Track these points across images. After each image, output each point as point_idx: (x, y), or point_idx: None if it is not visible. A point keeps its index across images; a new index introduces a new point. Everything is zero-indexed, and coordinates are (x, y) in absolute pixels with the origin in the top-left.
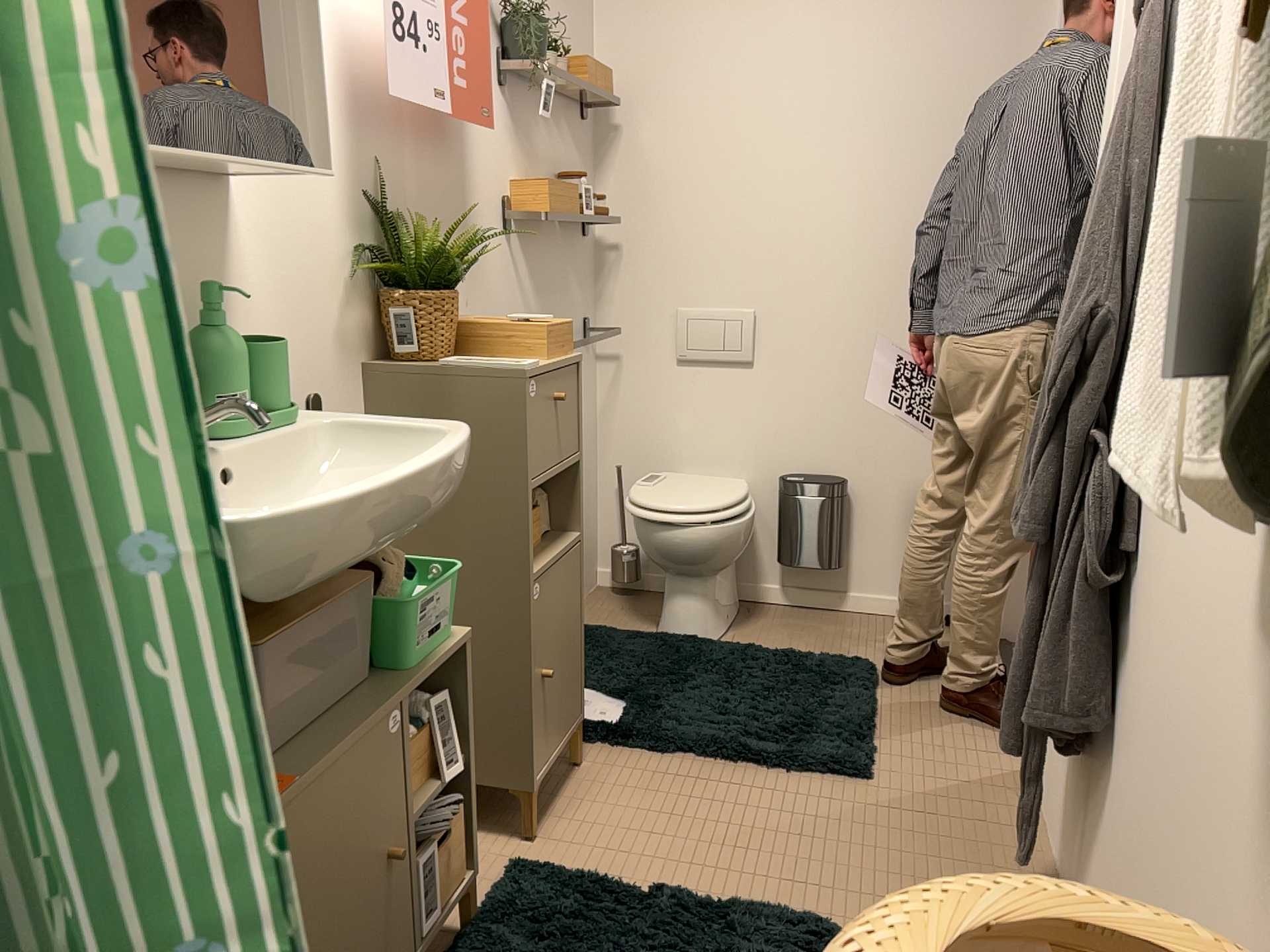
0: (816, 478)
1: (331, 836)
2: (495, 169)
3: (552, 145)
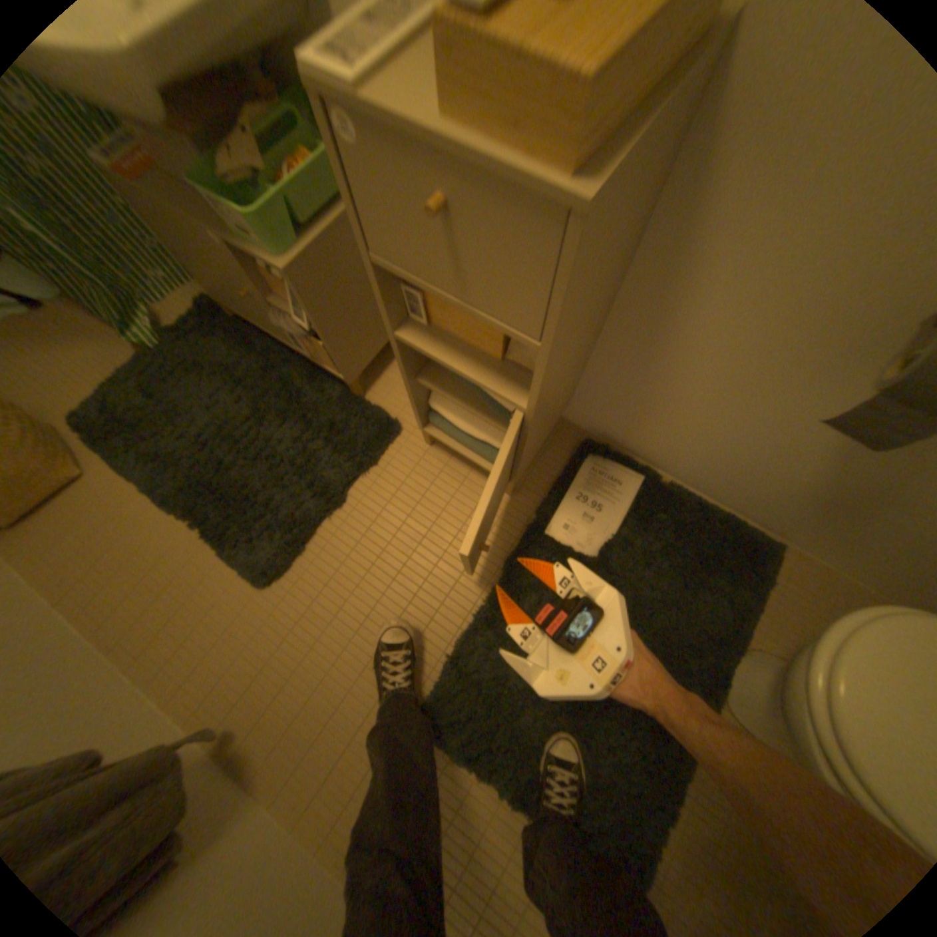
0: None
1: (184, 237)
2: None
3: None
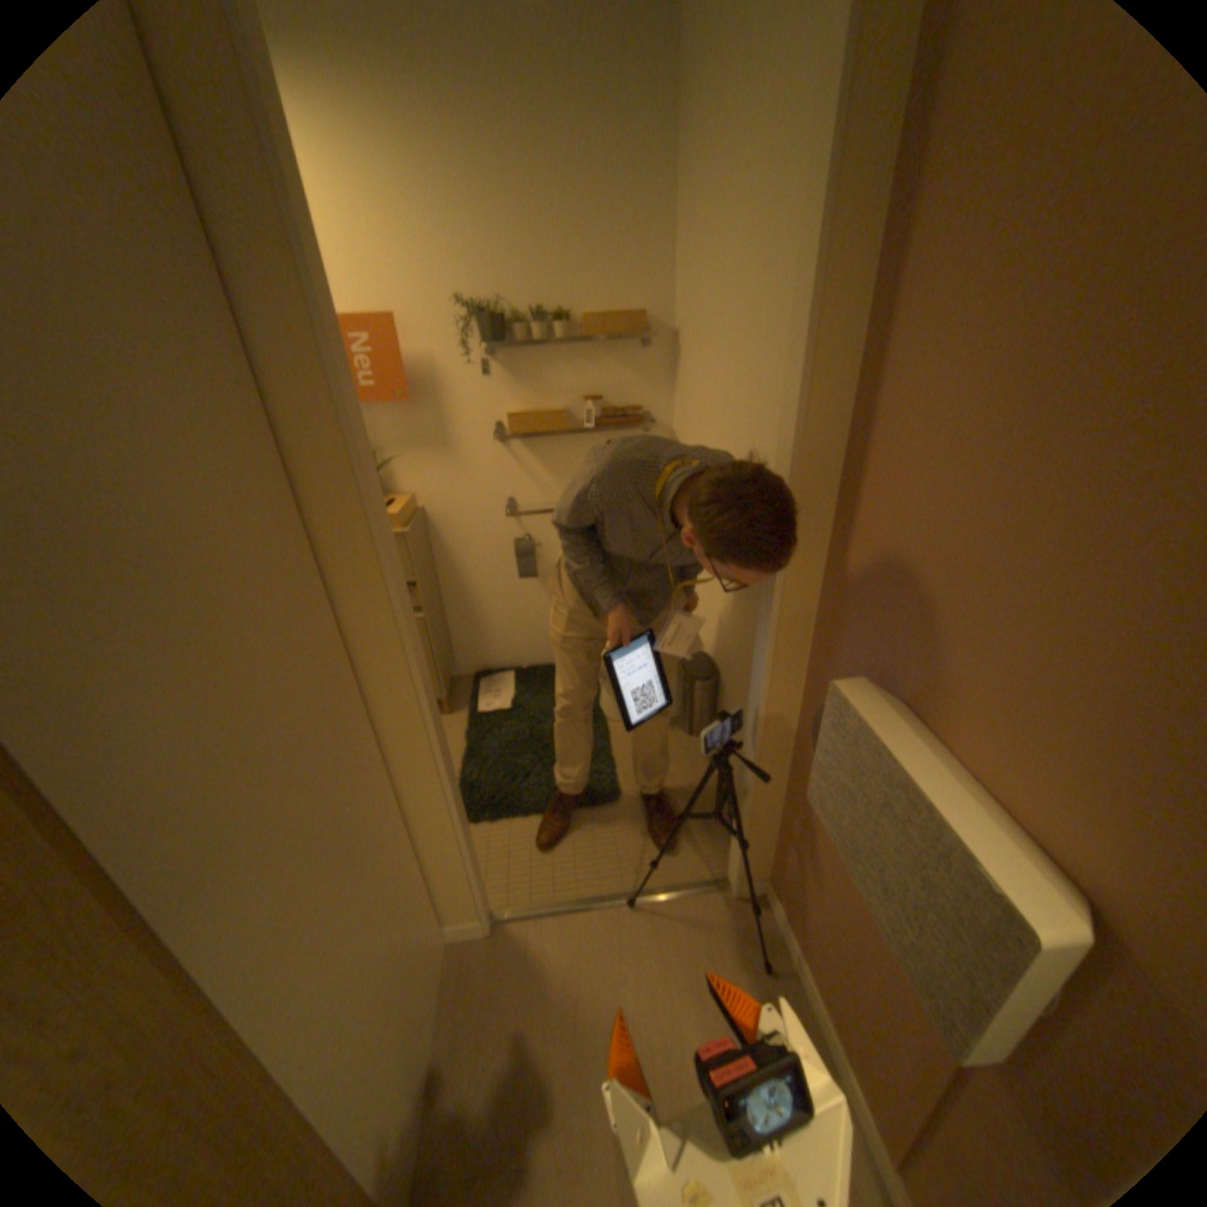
0: (701, 664)
1: None
2: (479, 405)
3: (577, 372)
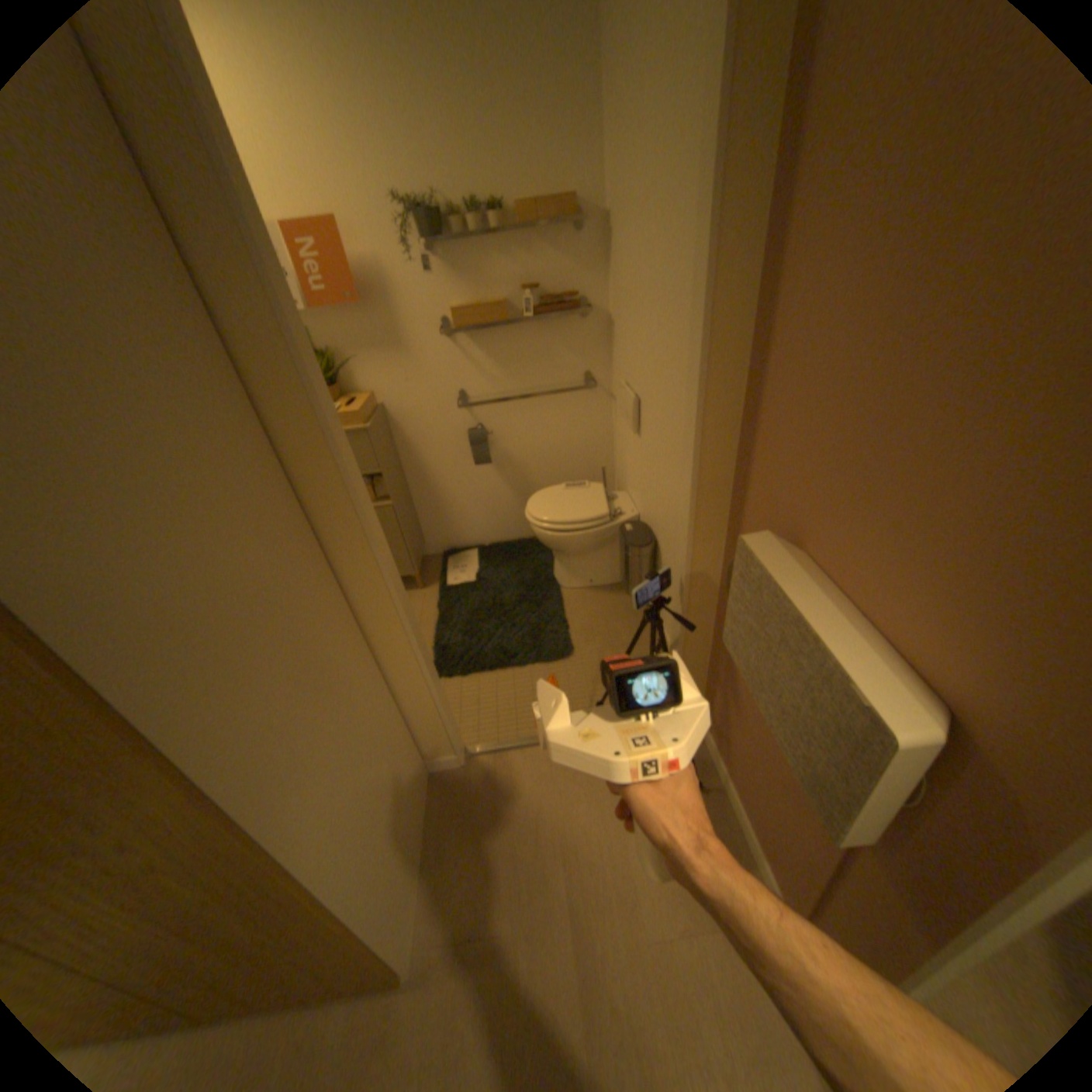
0: (641, 533)
1: None
2: (424, 302)
3: (514, 262)
